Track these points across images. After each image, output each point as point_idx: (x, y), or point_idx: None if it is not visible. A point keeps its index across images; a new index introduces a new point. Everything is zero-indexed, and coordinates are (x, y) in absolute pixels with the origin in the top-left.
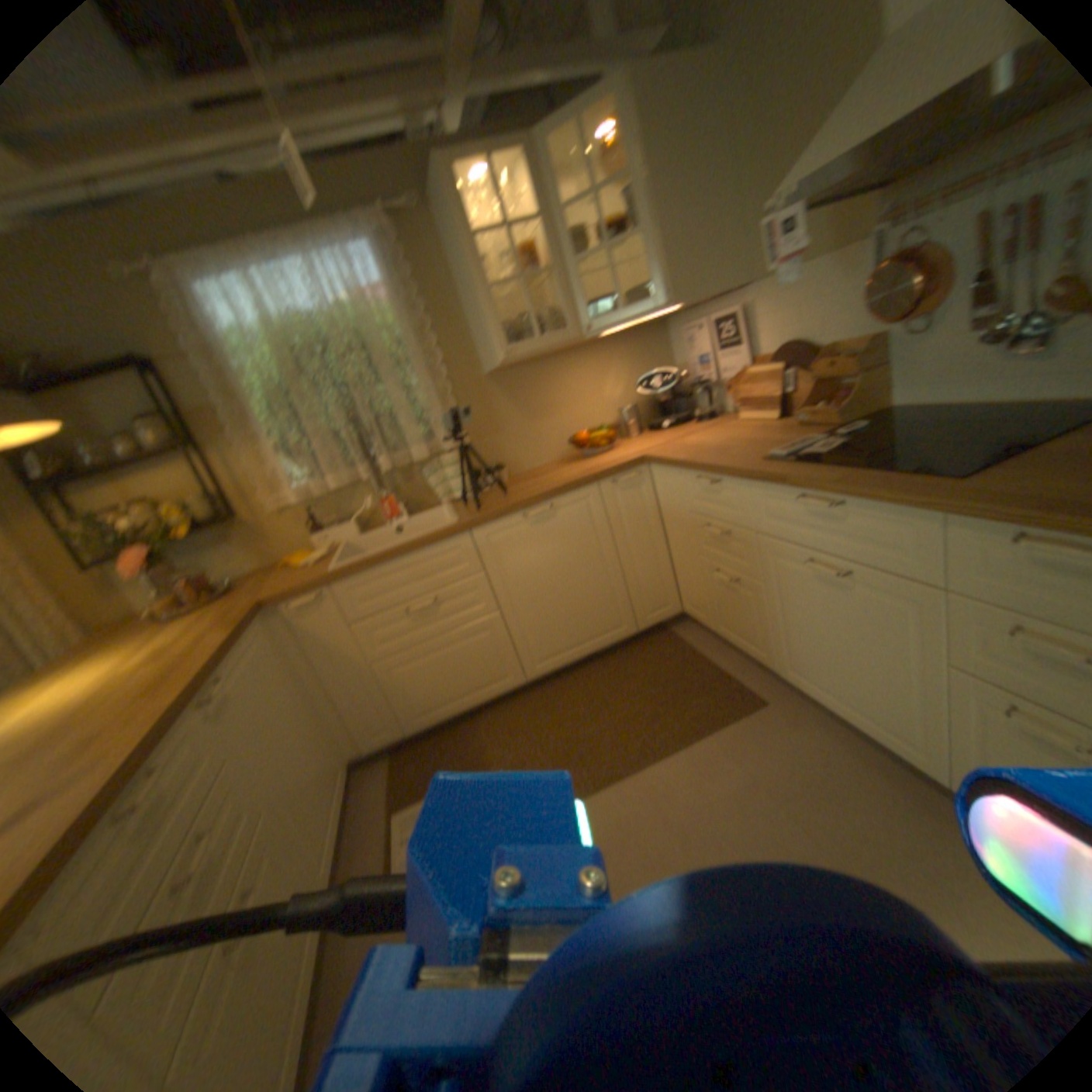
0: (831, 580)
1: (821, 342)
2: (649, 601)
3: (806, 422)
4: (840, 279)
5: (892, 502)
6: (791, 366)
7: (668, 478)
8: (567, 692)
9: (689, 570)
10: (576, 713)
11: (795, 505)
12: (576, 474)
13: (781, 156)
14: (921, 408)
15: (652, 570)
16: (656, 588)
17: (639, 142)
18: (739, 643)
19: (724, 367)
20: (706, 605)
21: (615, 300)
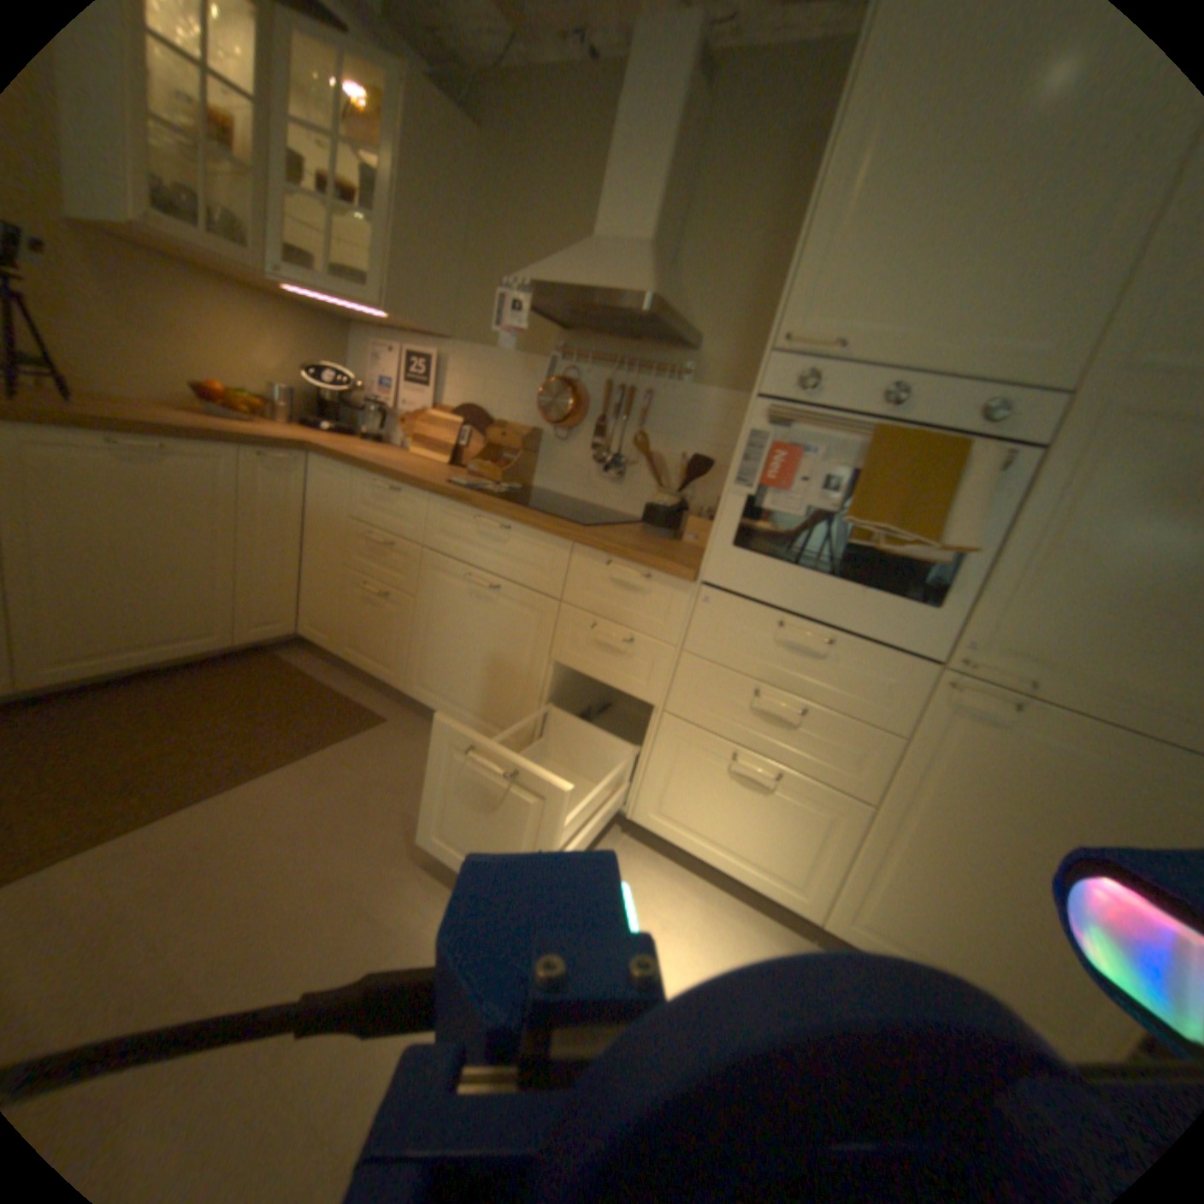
0: (480, 594)
1: (494, 418)
2: (259, 613)
3: (472, 474)
4: (520, 377)
5: (544, 531)
6: (467, 426)
7: (330, 477)
8: (99, 715)
9: (322, 585)
10: (118, 738)
11: (467, 526)
12: (209, 427)
13: (502, 258)
14: (548, 494)
15: (274, 577)
16: (273, 600)
17: (395, 142)
18: (364, 664)
19: (403, 401)
20: (333, 625)
21: (309, 266)
